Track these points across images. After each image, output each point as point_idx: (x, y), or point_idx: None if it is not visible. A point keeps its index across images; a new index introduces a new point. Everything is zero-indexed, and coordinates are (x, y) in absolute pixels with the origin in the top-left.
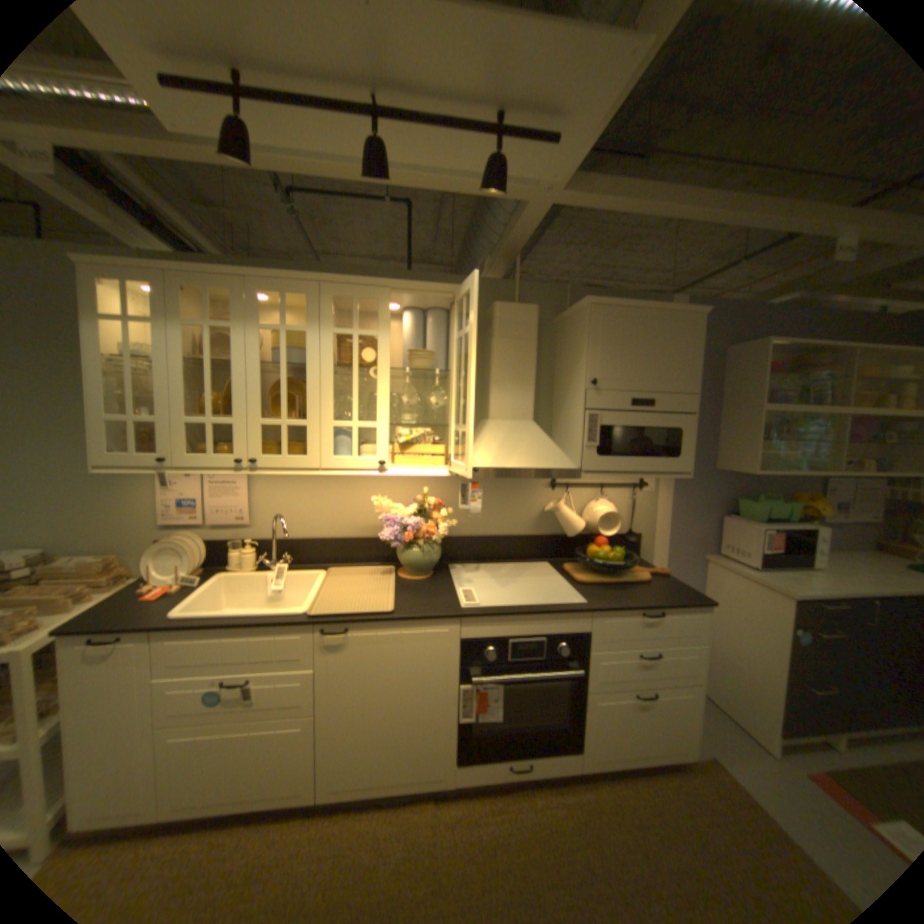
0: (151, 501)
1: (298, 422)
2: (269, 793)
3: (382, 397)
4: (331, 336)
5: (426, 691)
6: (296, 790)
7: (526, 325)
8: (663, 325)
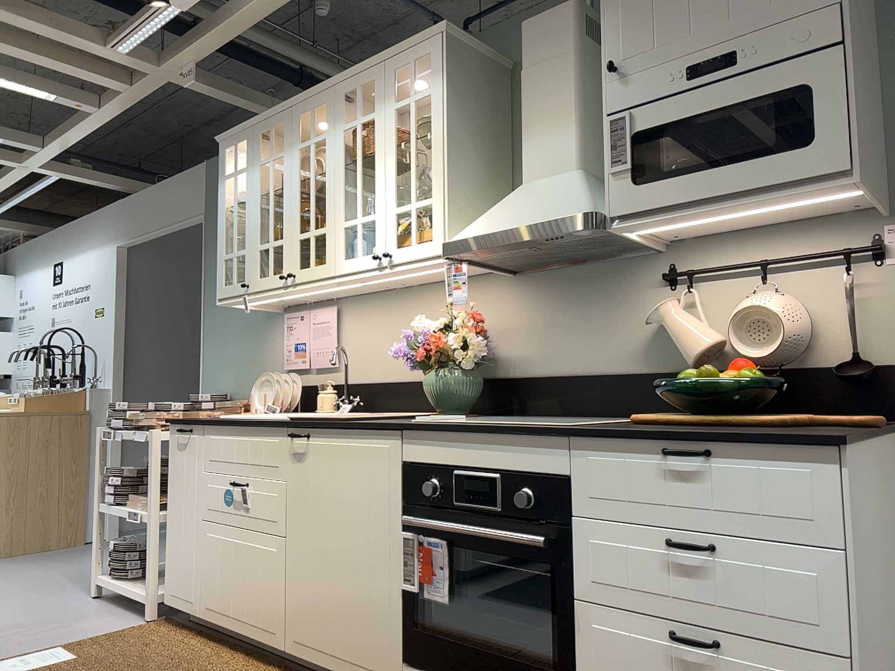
0: (282, 348)
1: (319, 229)
2: (255, 619)
3: (378, 182)
4: (341, 134)
5: (369, 531)
6: (272, 625)
7: (557, 36)
8: None
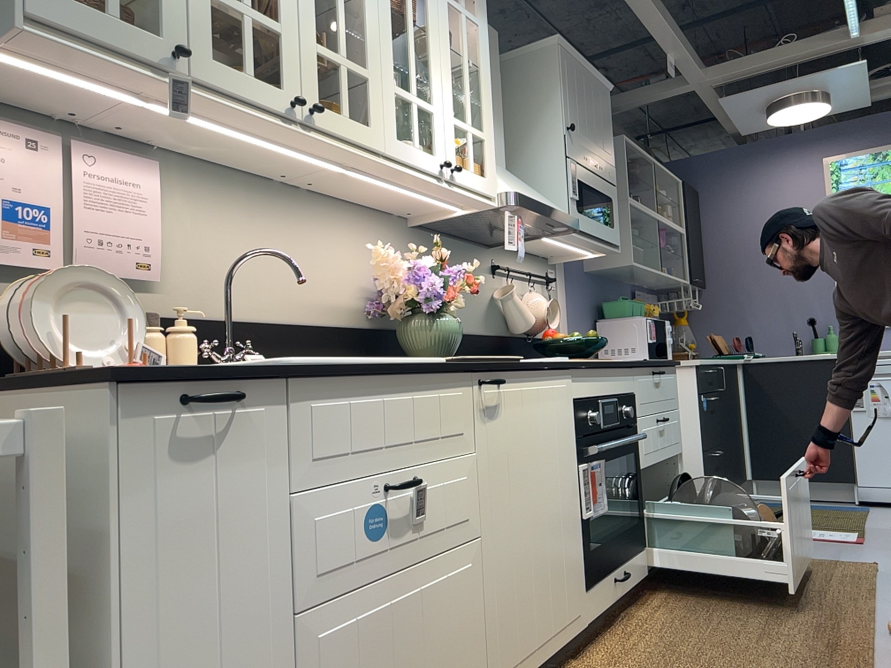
0: None
1: (359, 68)
2: None
3: (436, 72)
4: None
5: (560, 476)
6: None
7: (494, 52)
8: (595, 90)
